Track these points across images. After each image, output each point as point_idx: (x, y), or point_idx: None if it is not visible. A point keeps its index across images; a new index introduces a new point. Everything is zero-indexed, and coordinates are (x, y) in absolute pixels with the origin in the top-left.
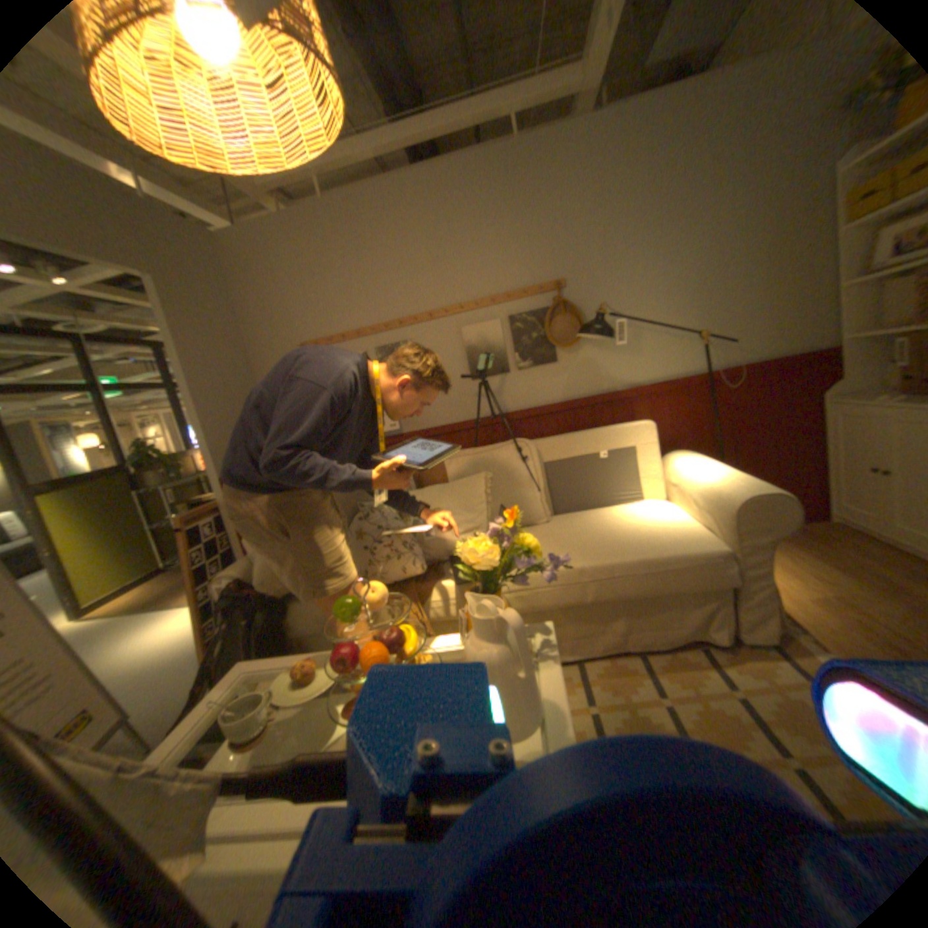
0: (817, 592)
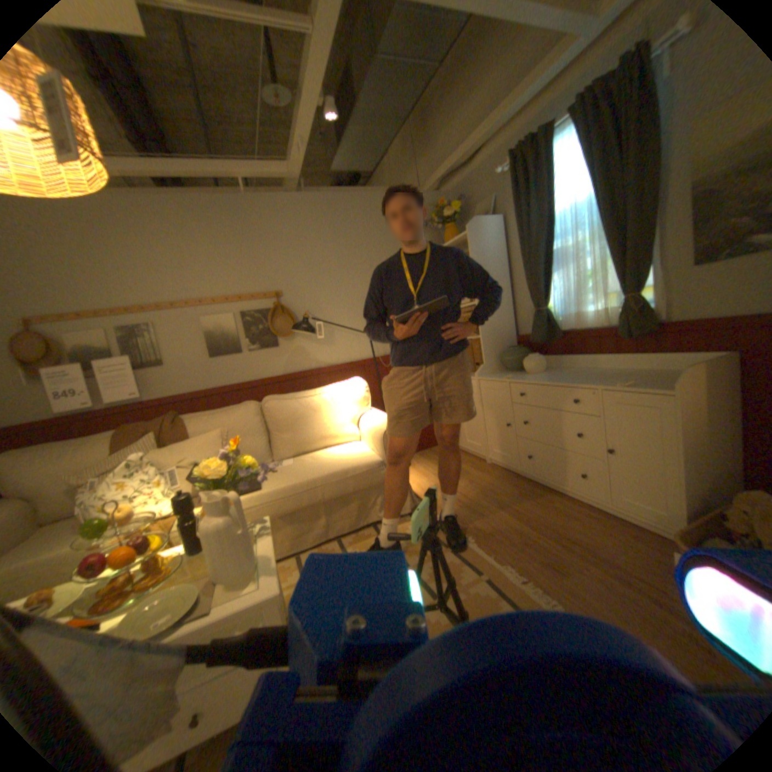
0: (433, 482)
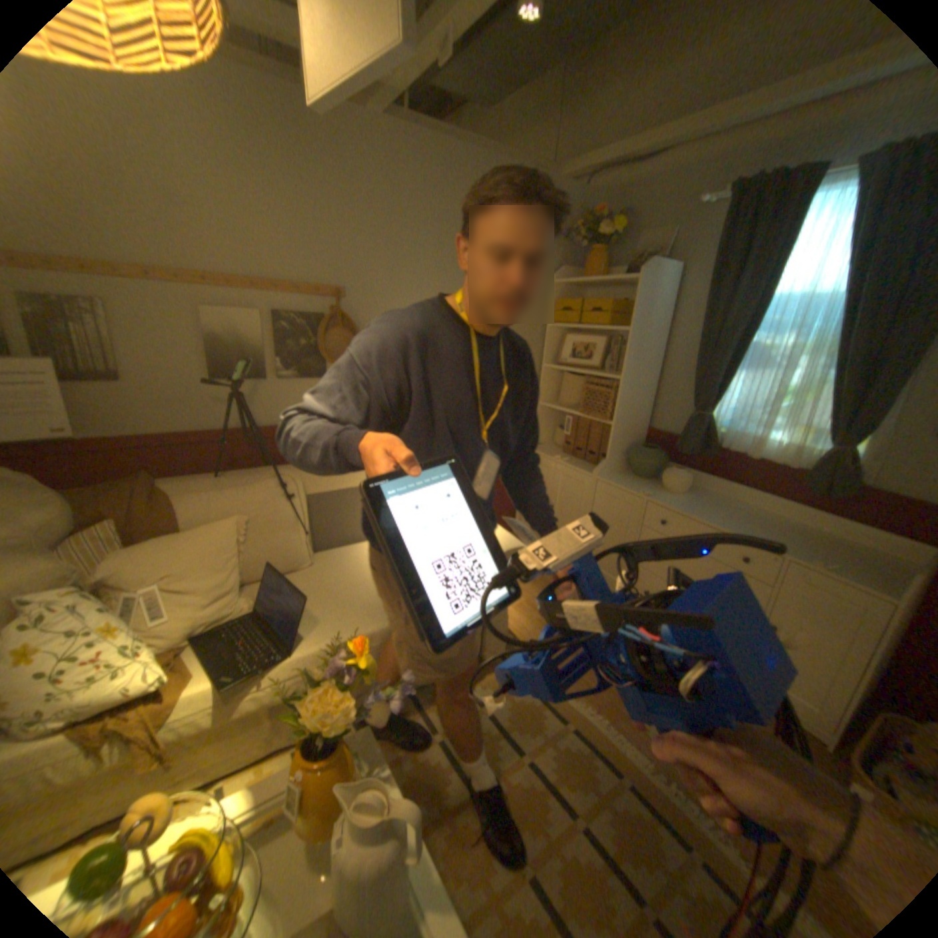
0: None
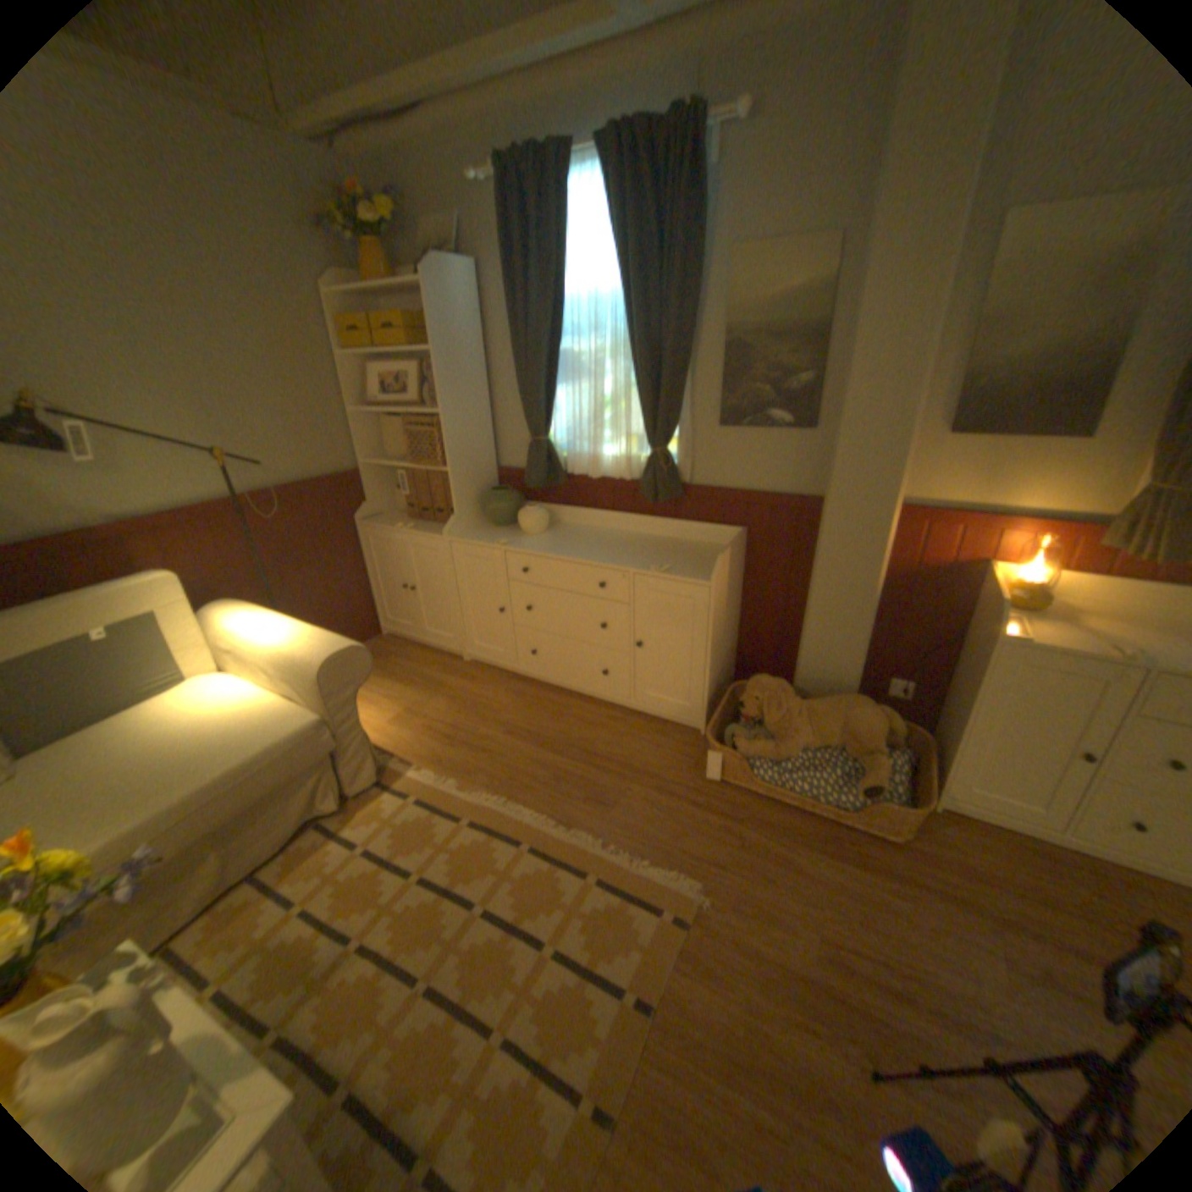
0: (389, 711)
